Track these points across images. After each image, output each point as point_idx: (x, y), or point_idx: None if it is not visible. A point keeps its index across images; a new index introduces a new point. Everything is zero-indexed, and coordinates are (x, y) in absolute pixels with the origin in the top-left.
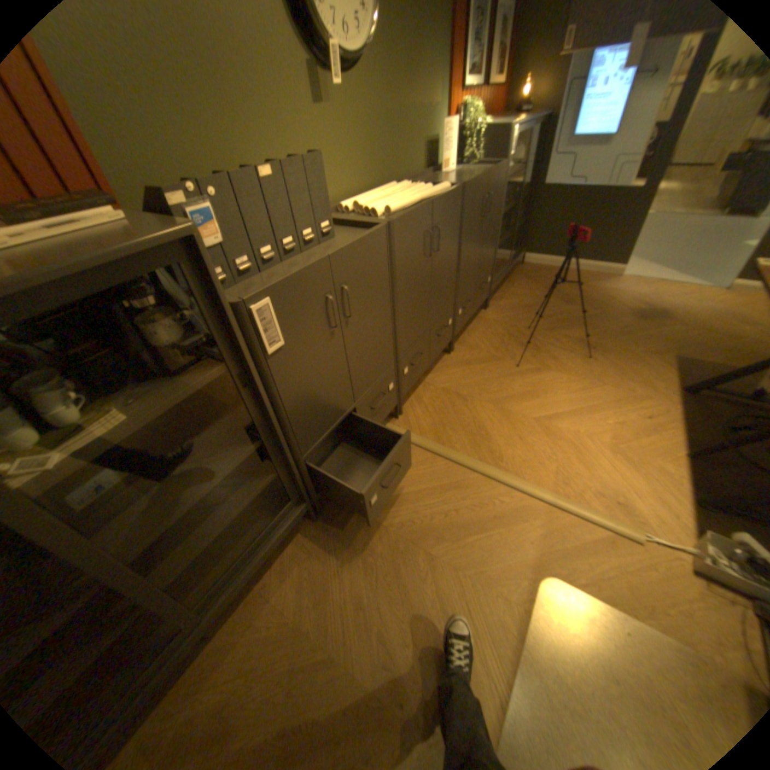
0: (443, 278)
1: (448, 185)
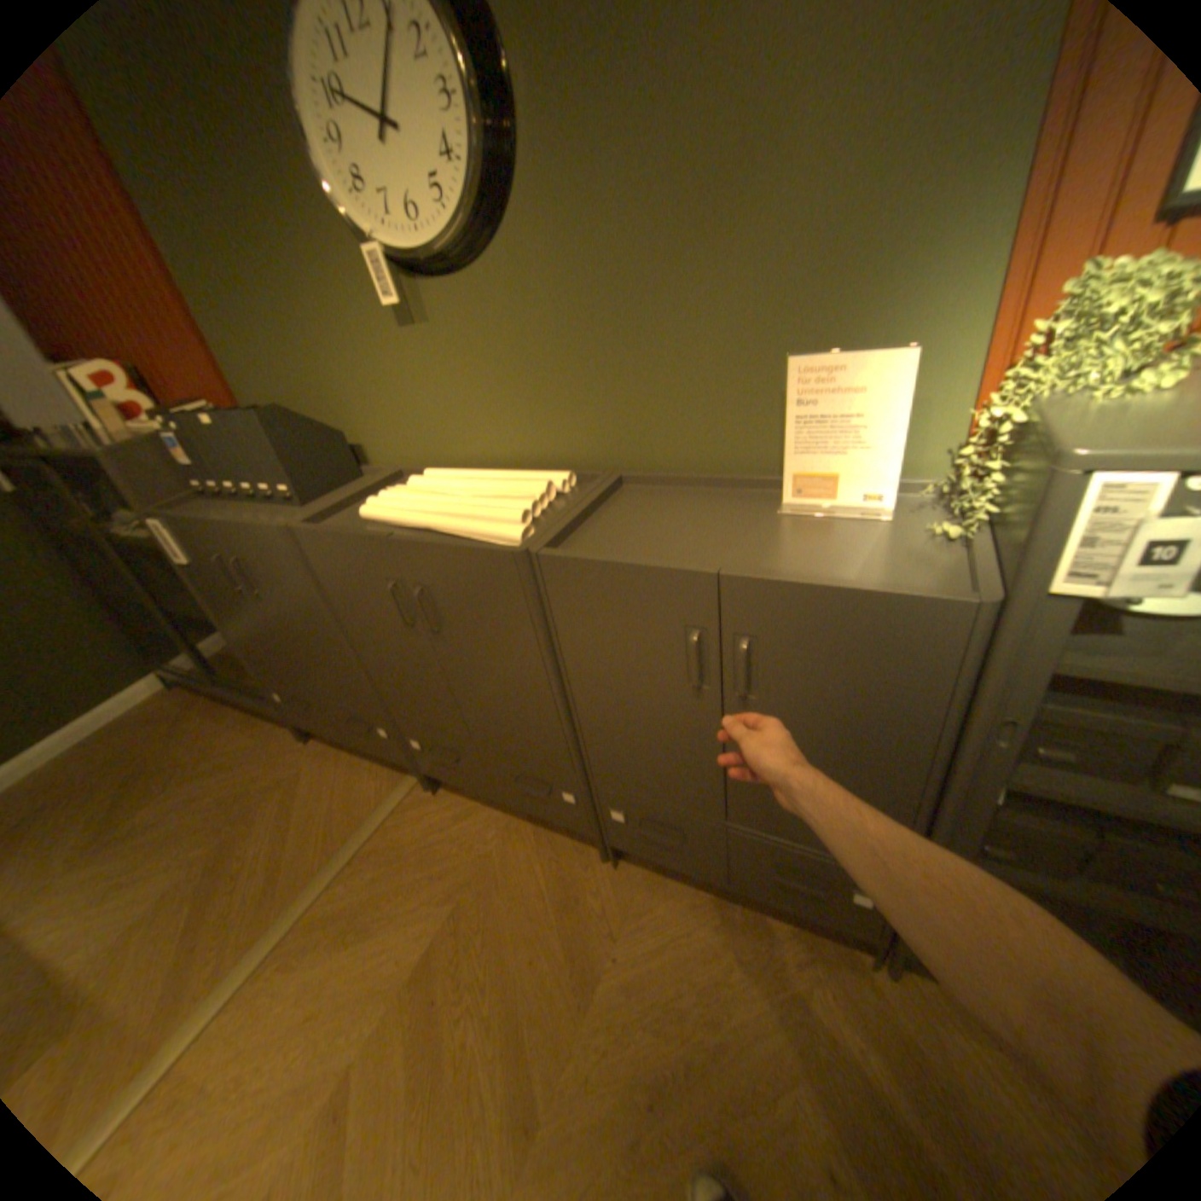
0: (493, 694)
1: (515, 535)
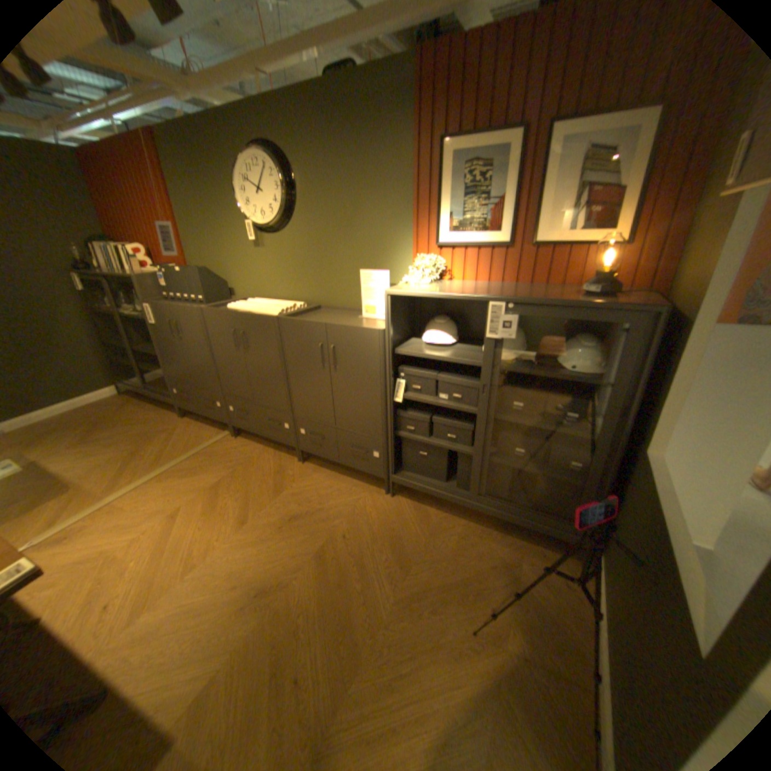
0: (263, 376)
1: (276, 314)
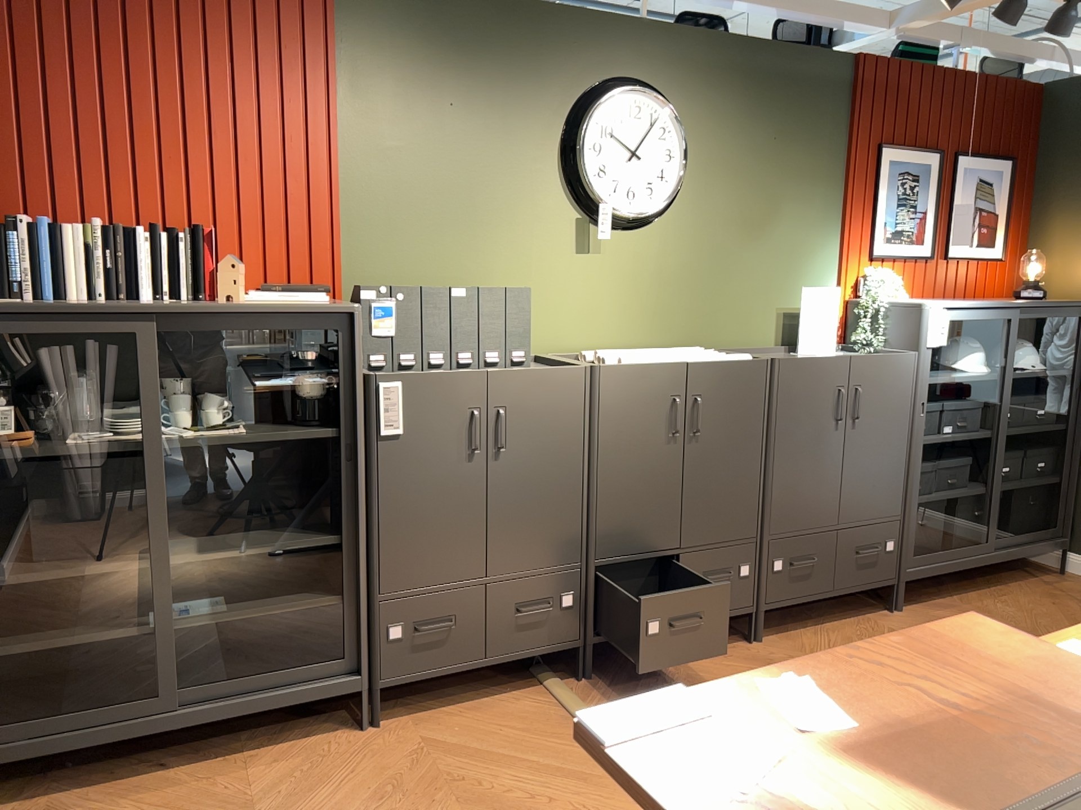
0: (719, 480)
1: (749, 357)
